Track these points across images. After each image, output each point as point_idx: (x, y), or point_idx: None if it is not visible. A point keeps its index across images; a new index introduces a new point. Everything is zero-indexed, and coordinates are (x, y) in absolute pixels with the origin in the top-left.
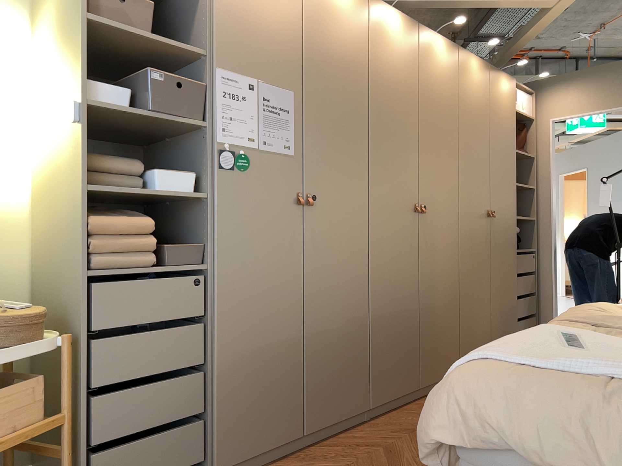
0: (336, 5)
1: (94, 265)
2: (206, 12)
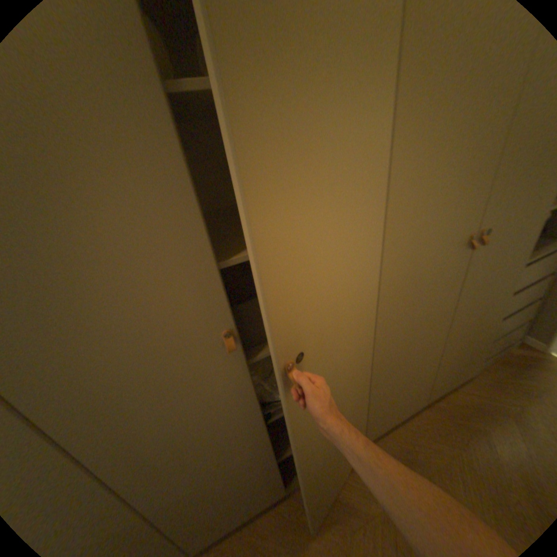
0: None
1: None
2: None
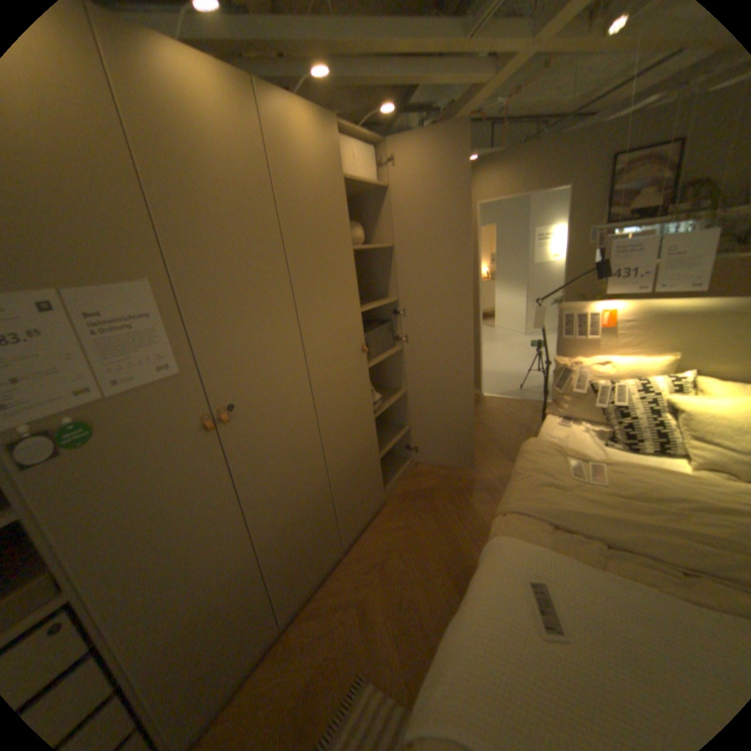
0: (203, 104)
1: None
2: None
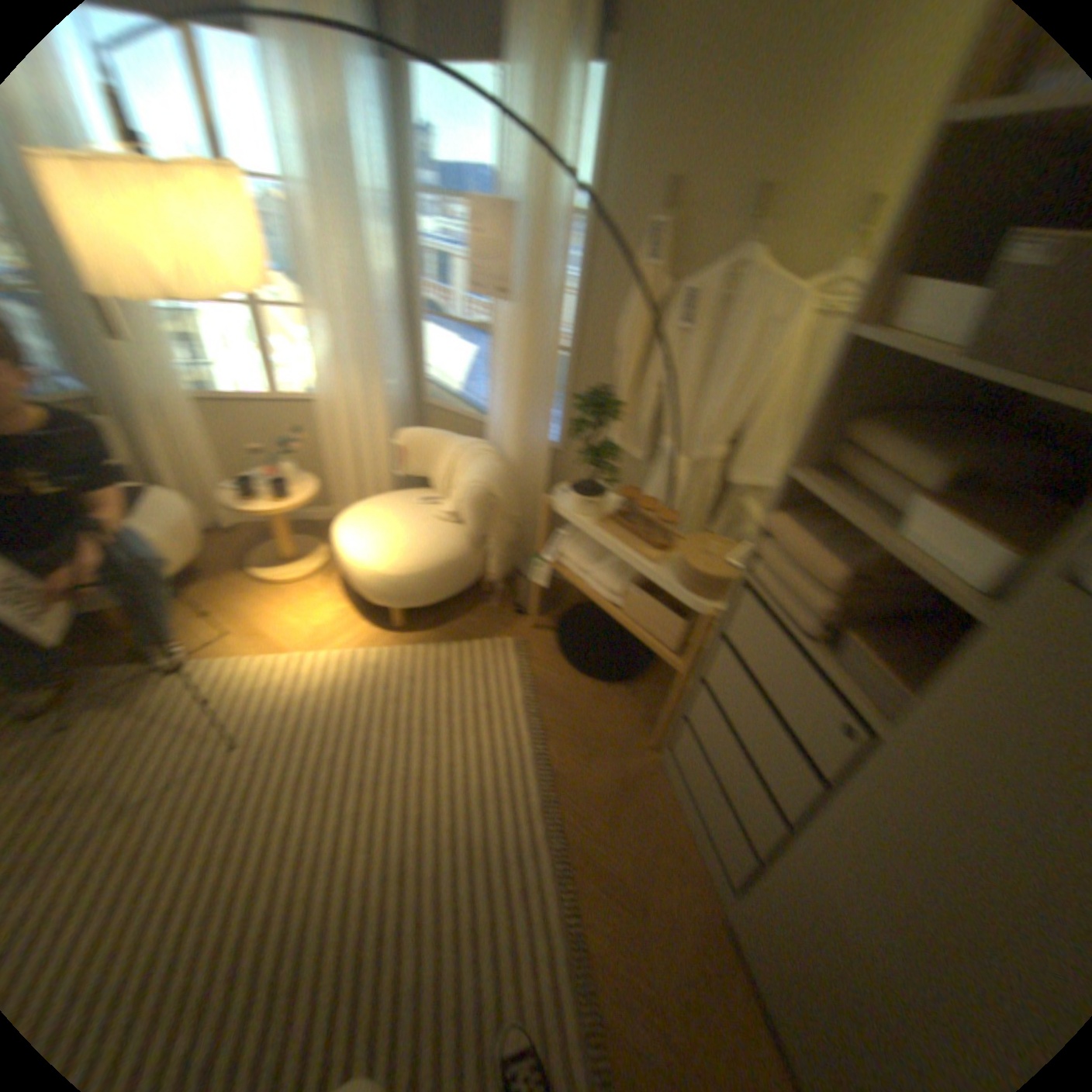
0: None
1: (760, 577)
2: None
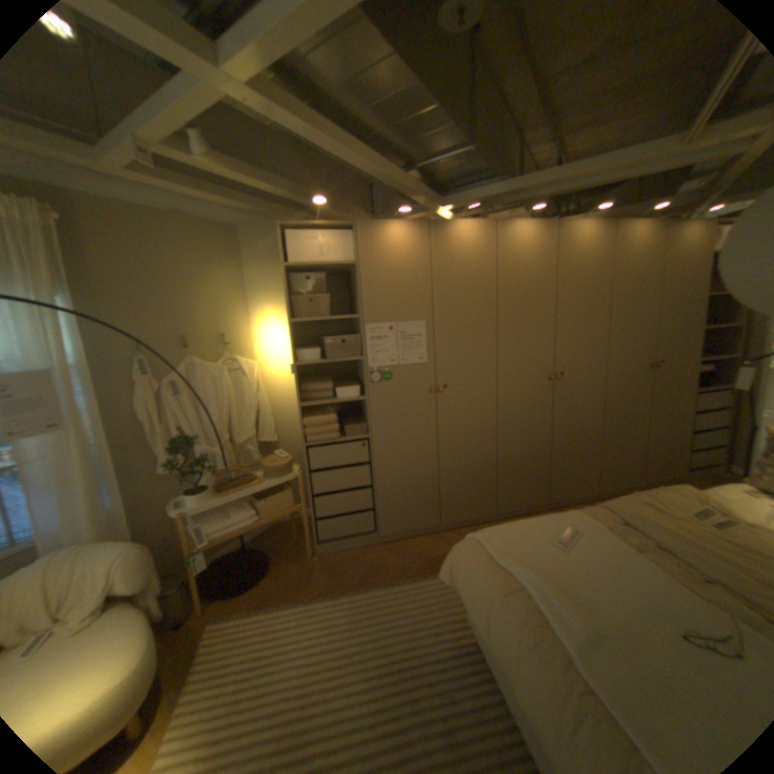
0: (467, 241)
1: (313, 440)
2: (361, 291)
